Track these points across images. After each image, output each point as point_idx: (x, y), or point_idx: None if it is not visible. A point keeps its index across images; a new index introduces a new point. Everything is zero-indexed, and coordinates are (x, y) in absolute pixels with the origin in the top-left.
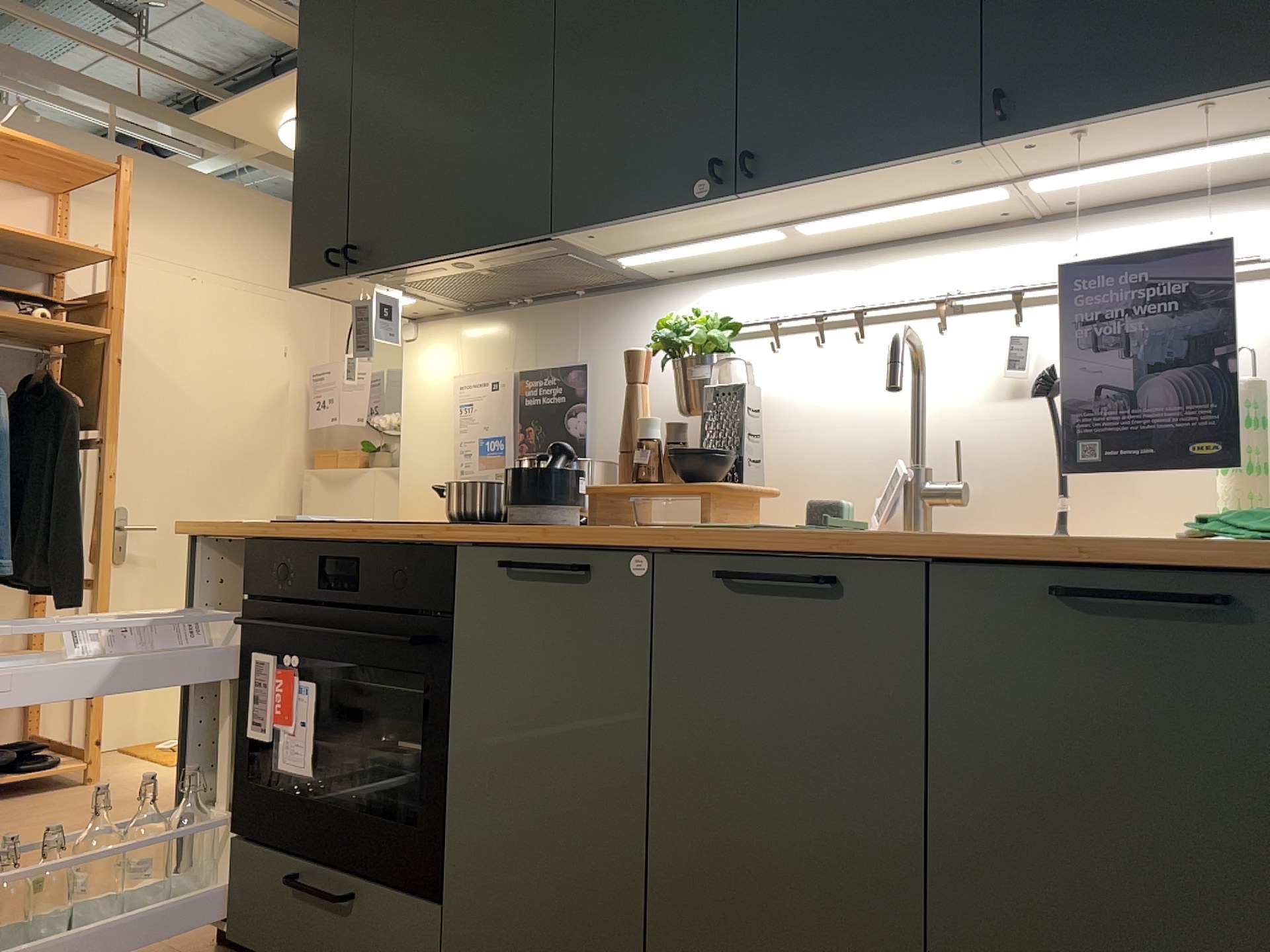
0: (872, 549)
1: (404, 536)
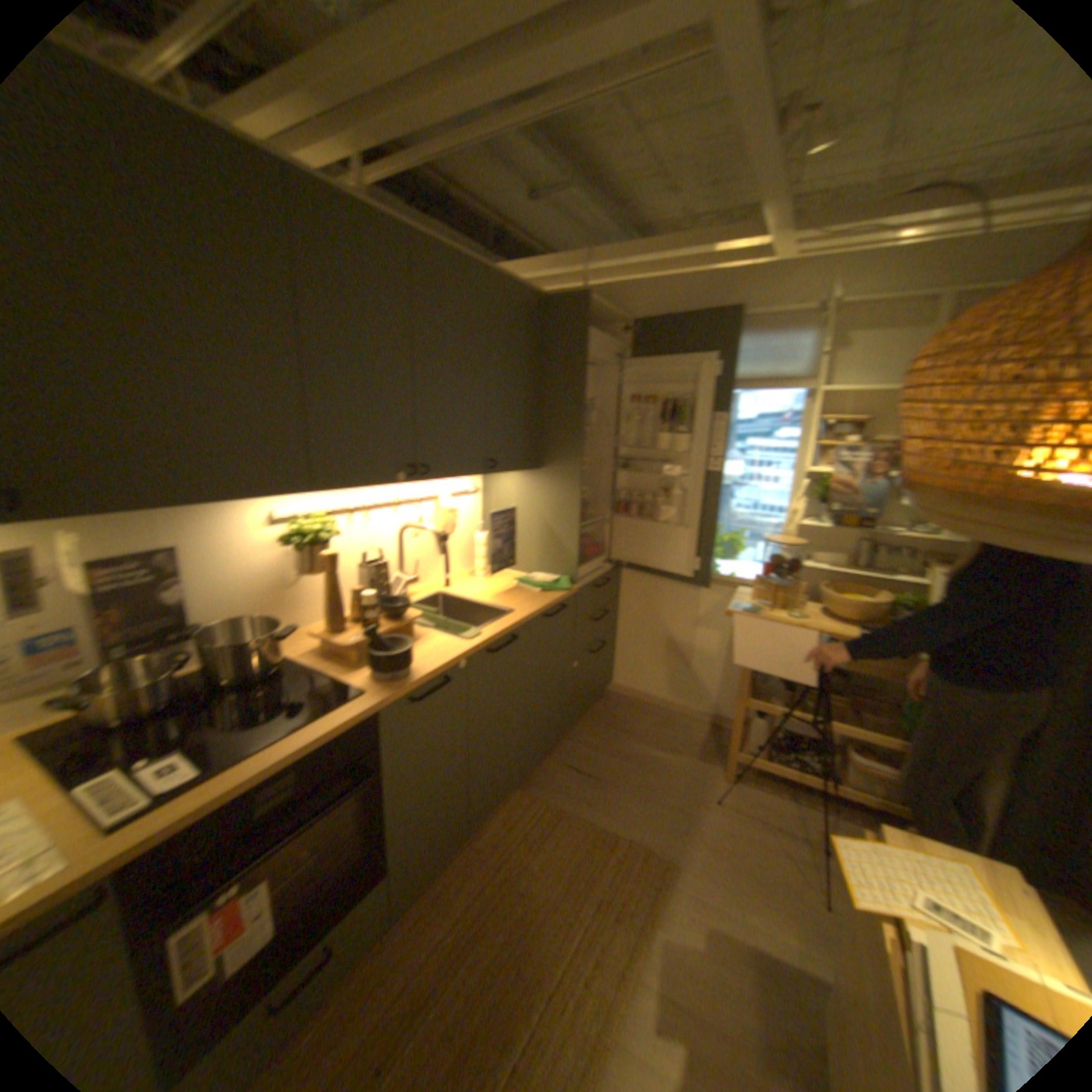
0: (519, 623)
1: (331, 730)
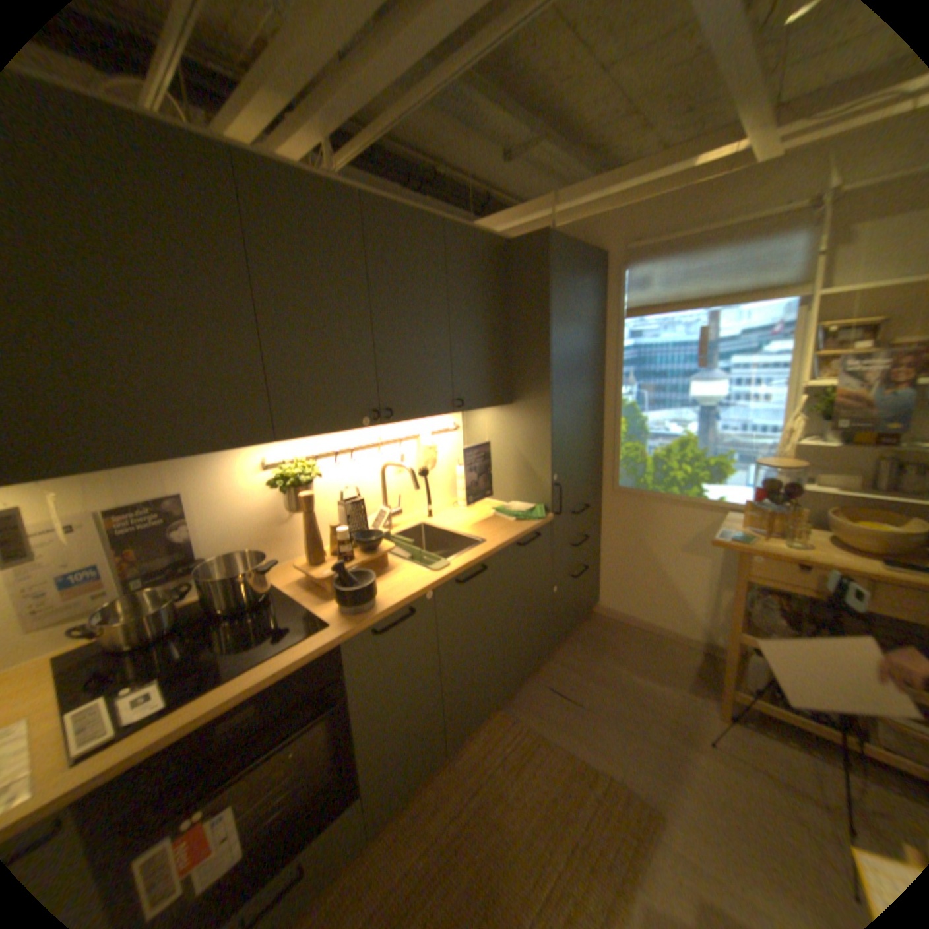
0: (491, 553)
1: (293, 662)
